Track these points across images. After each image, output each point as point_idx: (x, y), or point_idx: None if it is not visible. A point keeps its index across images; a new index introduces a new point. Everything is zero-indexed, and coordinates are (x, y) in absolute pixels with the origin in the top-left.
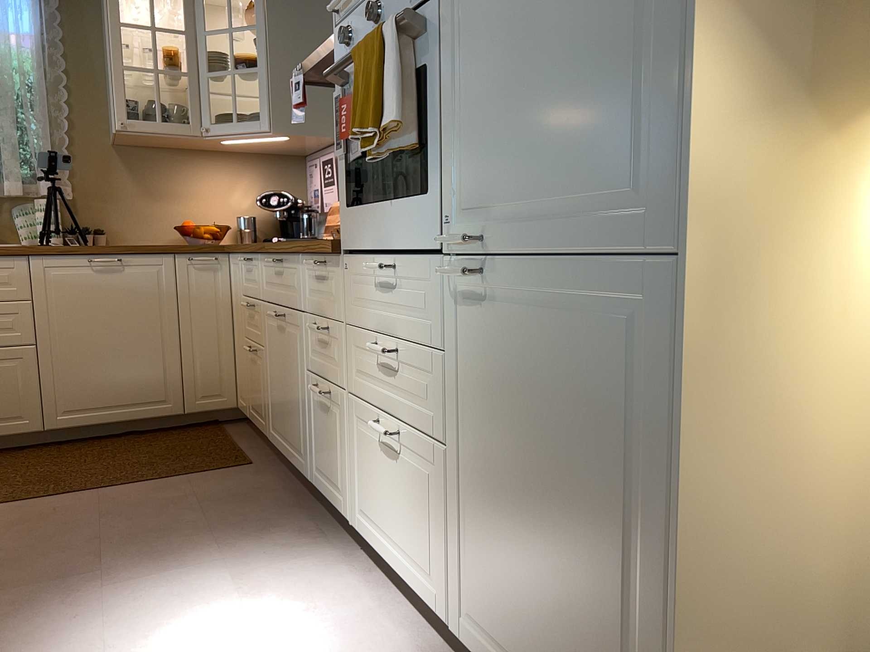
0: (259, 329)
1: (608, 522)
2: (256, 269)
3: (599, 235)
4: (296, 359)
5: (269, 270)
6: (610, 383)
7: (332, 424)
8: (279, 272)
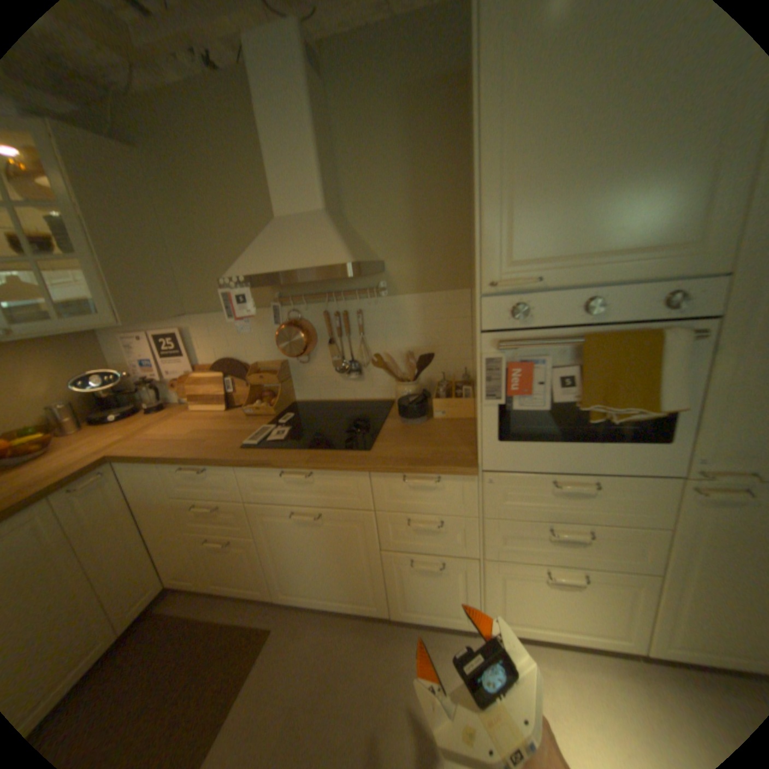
0: (234, 525)
1: None
2: (223, 478)
3: None
4: (356, 543)
5: (267, 480)
6: None
7: (445, 580)
8: (299, 482)
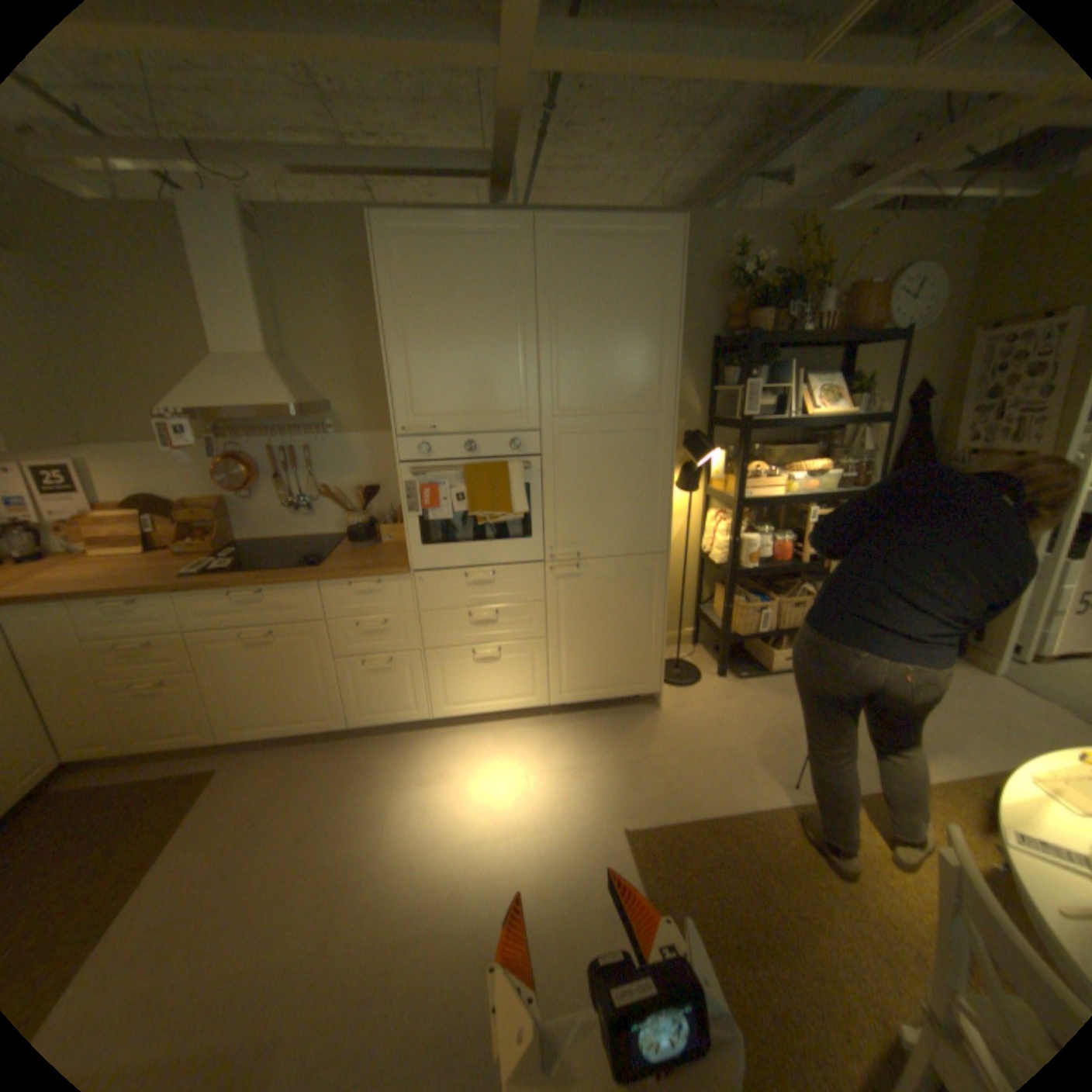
0: (168, 662)
1: (635, 624)
2: (156, 609)
3: (632, 549)
4: (308, 656)
5: (210, 604)
6: (636, 588)
7: (392, 676)
8: (246, 602)
